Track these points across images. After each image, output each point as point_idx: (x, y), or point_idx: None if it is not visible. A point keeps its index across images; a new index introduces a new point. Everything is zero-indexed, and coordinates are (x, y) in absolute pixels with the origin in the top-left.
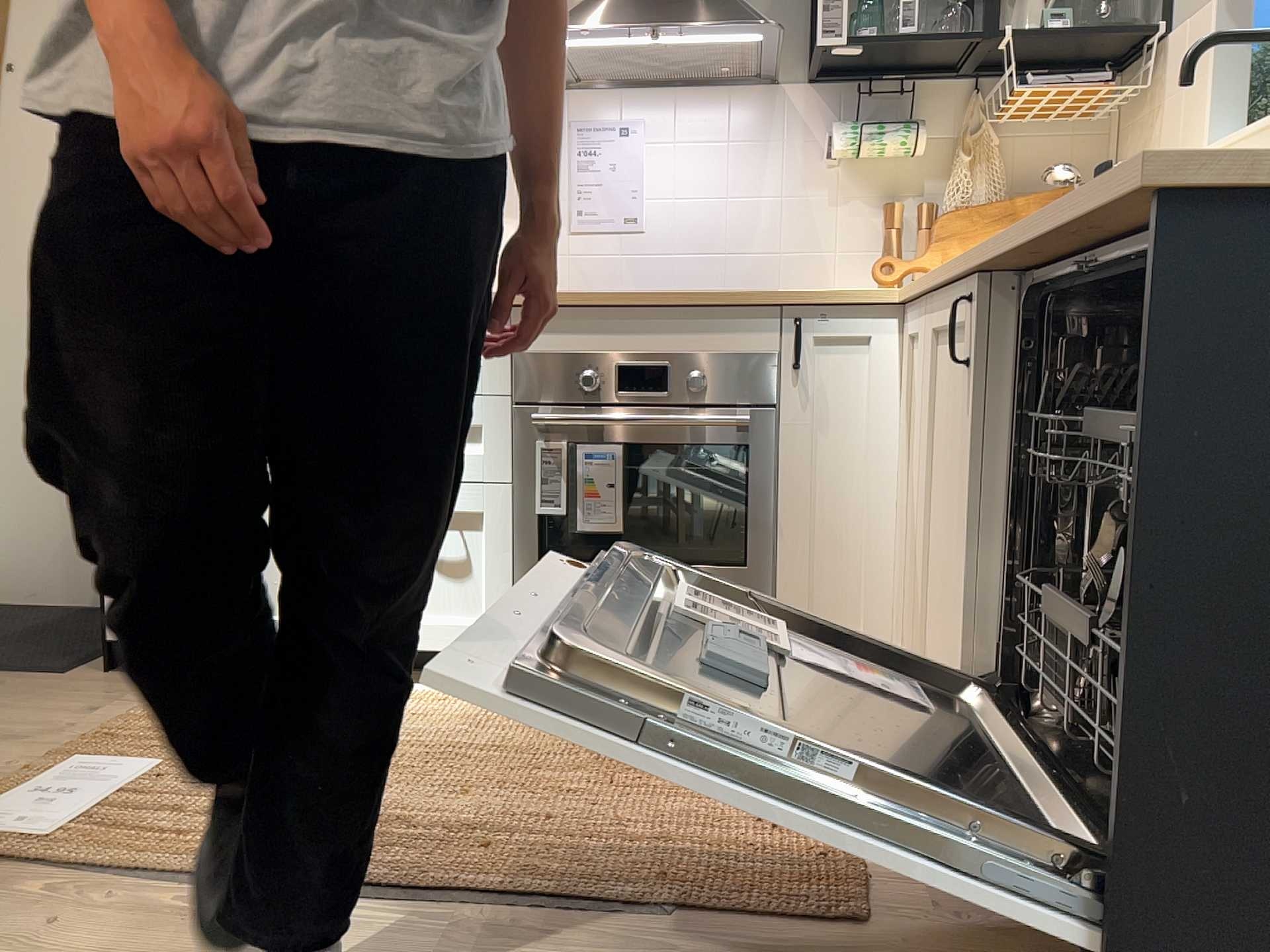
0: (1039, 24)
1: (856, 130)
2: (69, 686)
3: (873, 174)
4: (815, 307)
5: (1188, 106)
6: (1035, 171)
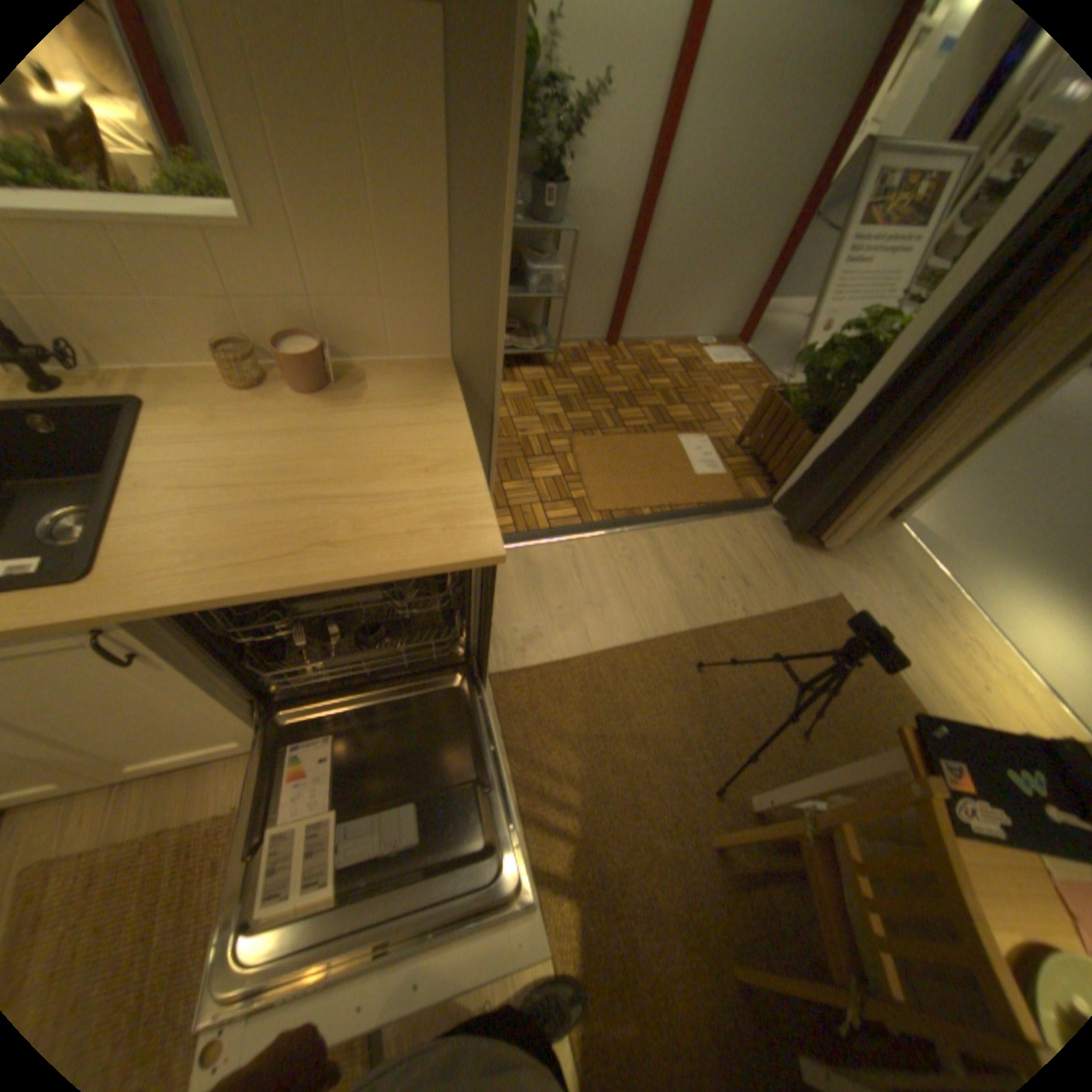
0: None
1: None
2: None
3: None
4: None
5: None
6: None
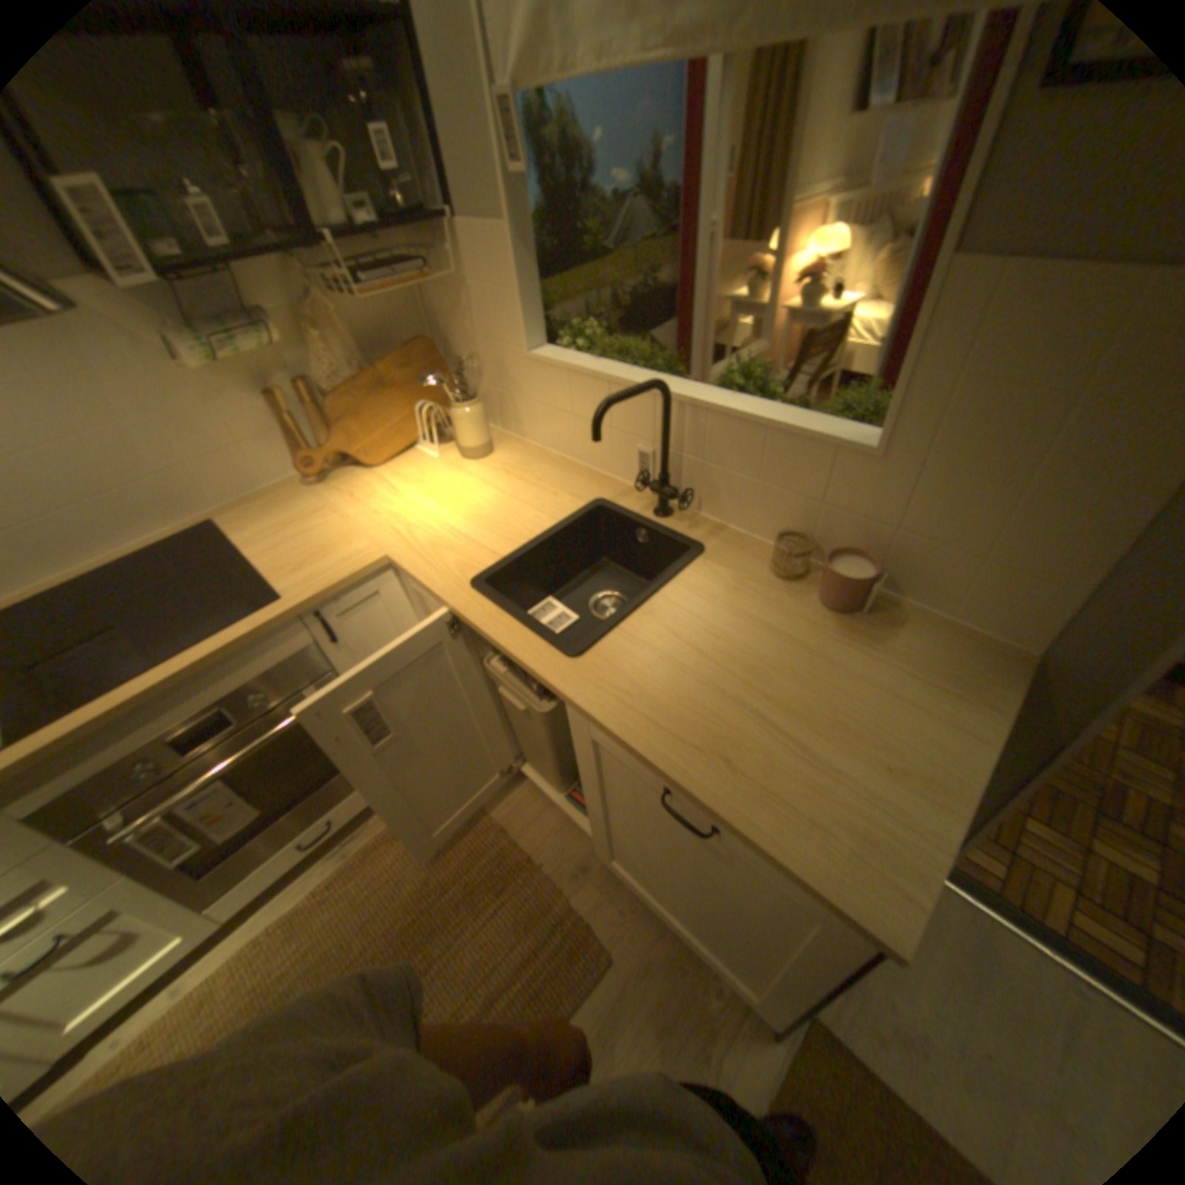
0: (344, 210)
1: (198, 338)
2: None
3: (228, 358)
4: (320, 600)
5: (497, 302)
6: (367, 317)
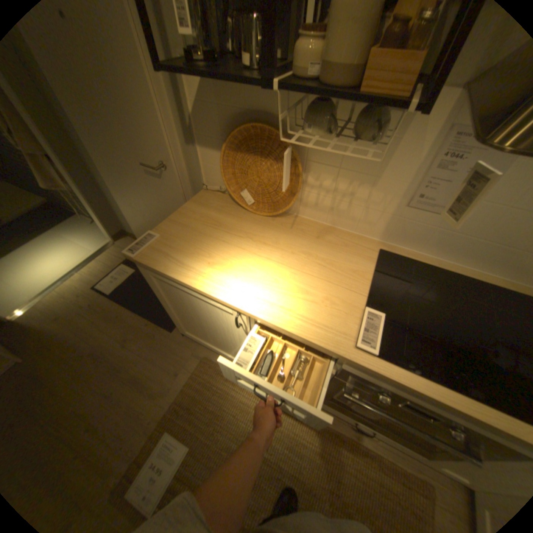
0: None
1: None
2: (171, 345)
3: None
4: None
5: None
6: None
